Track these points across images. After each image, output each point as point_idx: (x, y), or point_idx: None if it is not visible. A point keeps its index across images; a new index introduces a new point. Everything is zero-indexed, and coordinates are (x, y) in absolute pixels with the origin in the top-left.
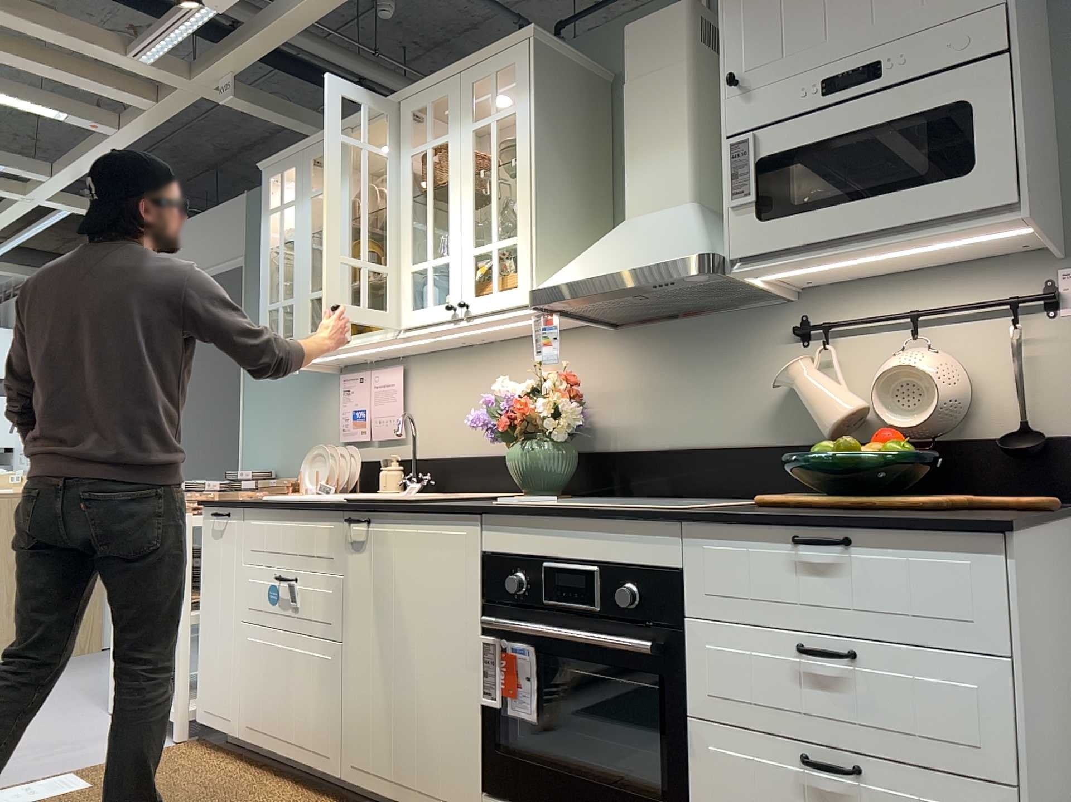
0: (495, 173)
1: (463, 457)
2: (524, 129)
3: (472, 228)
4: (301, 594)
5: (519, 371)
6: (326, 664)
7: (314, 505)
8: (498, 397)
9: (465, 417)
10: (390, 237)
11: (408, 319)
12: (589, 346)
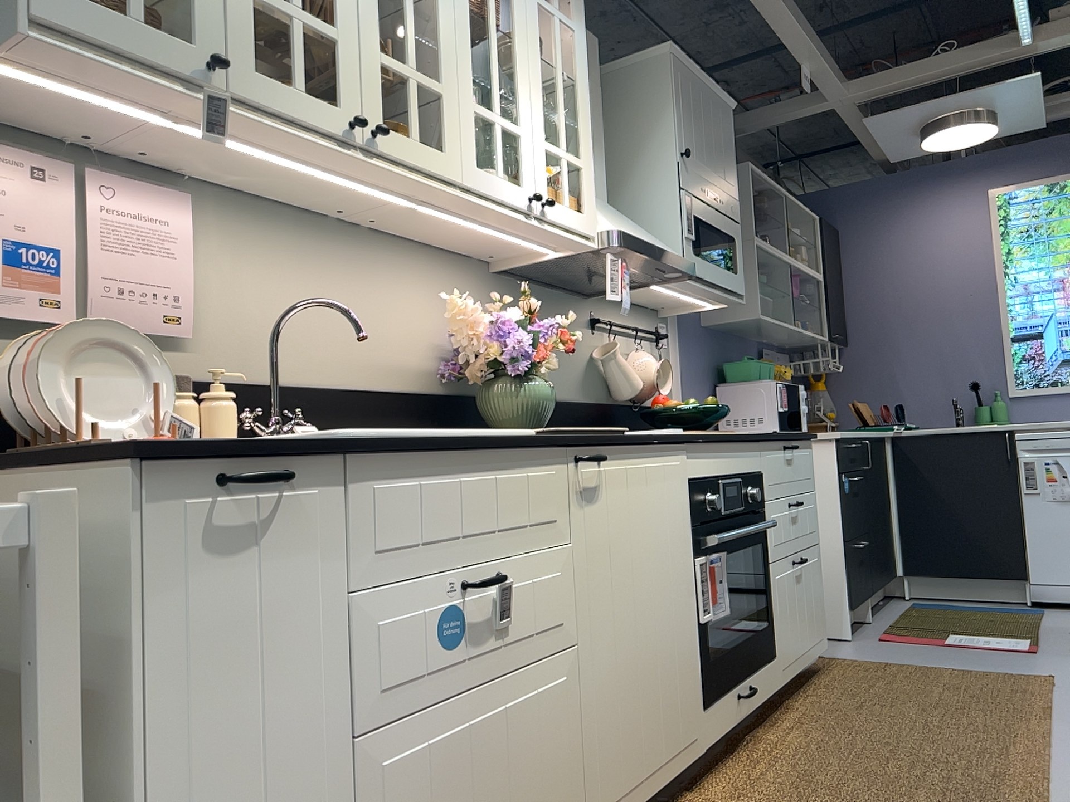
0: (562, 76)
1: (322, 388)
2: (584, 58)
3: (544, 118)
4: (512, 599)
5: (399, 281)
6: (560, 691)
7: (530, 440)
8: (506, 319)
9: (318, 324)
10: (442, 36)
11: (476, 179)
12: (472, 281)
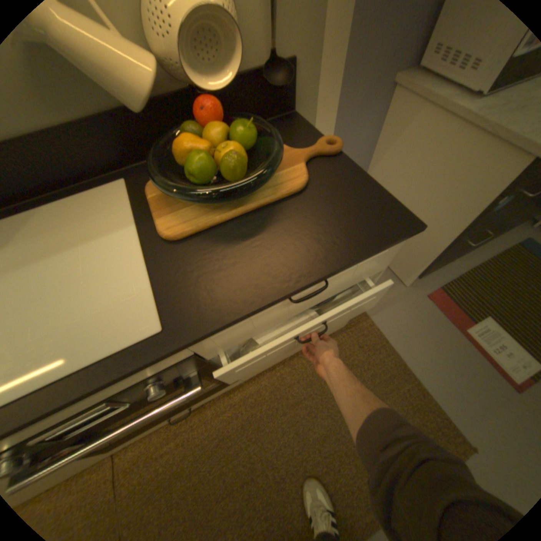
0: None
1: None
2: None
3: None
4: None
5: None
6: None
7: None
8: None
9: None
10: None
11: None
12: None
